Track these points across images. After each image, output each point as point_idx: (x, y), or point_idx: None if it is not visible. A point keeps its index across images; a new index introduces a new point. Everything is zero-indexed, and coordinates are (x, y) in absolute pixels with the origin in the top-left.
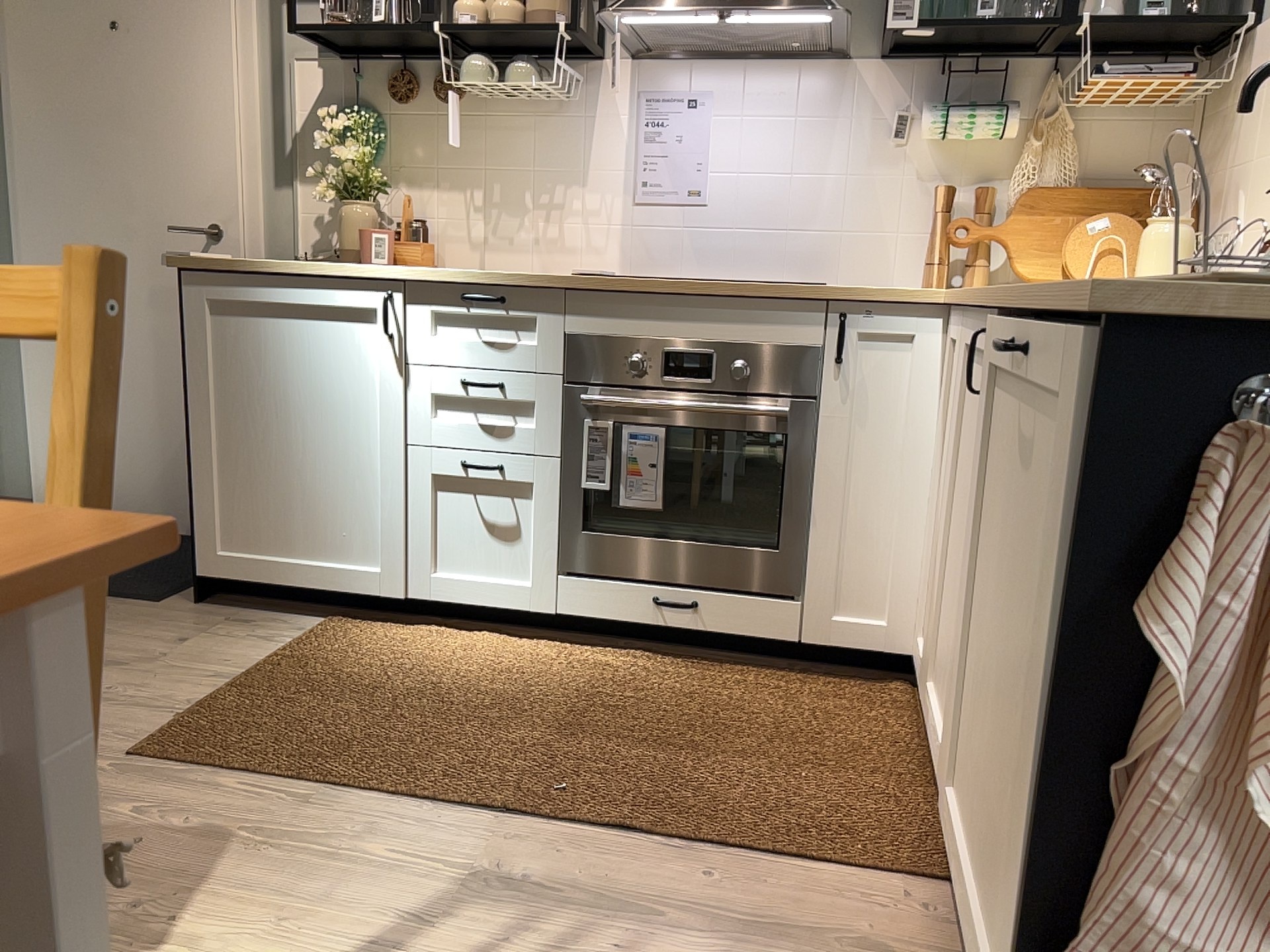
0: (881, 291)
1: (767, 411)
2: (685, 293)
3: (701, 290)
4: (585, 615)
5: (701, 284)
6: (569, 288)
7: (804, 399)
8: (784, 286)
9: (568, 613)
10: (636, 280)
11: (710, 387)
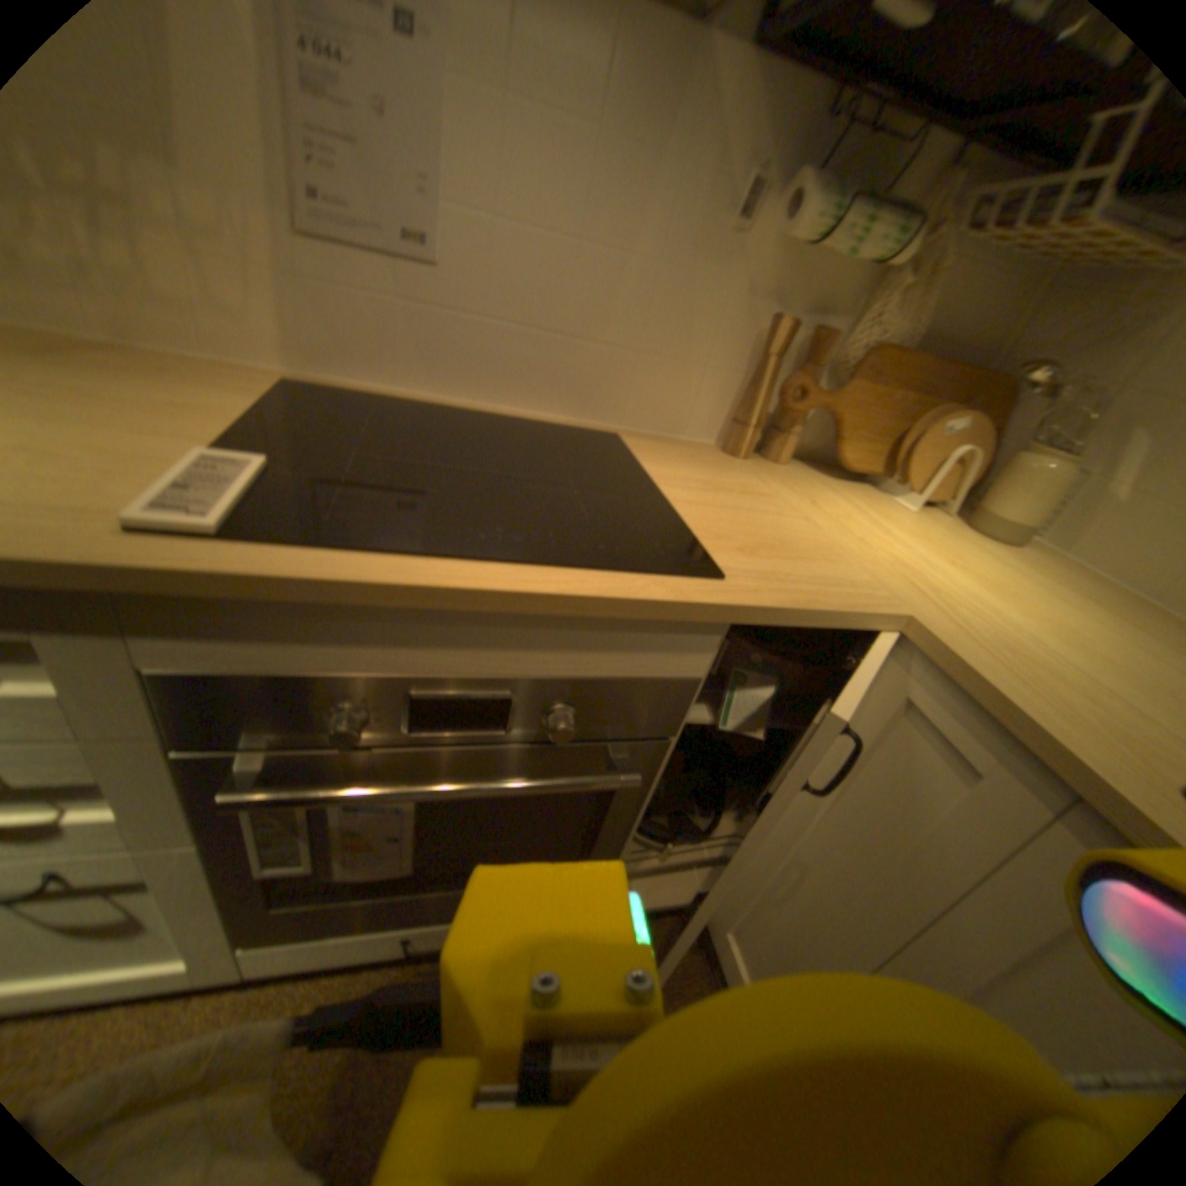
0: (817, 619)
1: (592, 782)
2: (450, 613)
3: (489, 611)
4: (288, 971)
5: (491, 600)
6: (114, 596)
7: (643, 741)
8: (660, 607)
9: (257, 975)
10: (322, 588)
11: (491, 738)
